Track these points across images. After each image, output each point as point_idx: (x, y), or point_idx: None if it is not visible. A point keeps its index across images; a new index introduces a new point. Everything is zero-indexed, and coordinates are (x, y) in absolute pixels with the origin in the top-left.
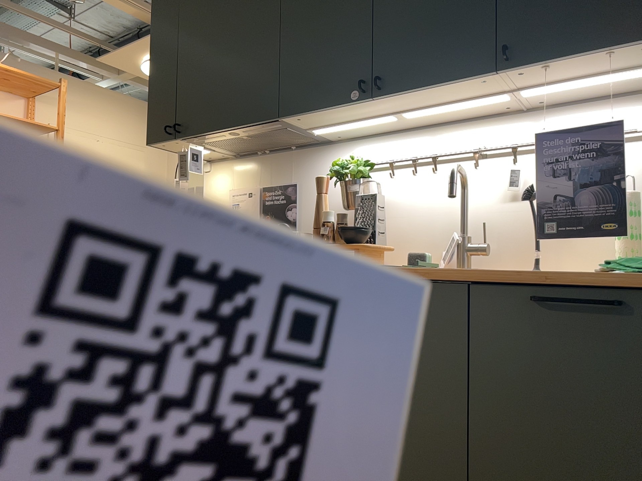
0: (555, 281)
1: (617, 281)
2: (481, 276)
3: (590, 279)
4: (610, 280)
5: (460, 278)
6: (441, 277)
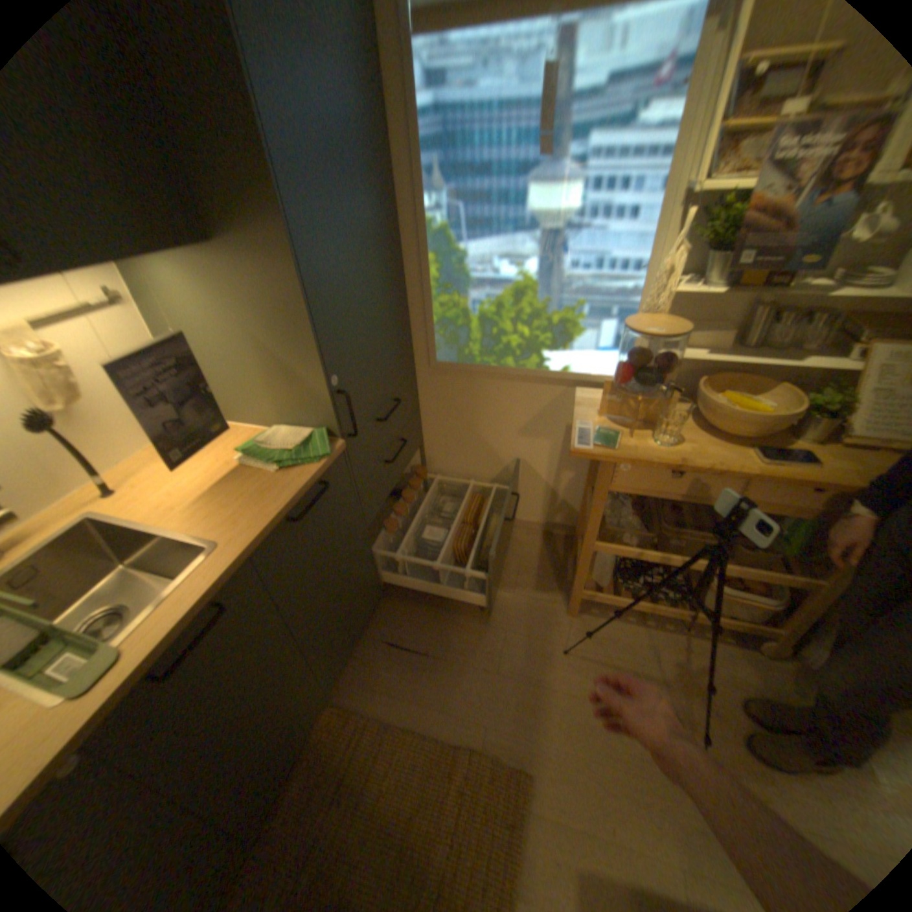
0: (296, 501)
1: (311, 474)
2: (259, 542)
3: (299, 483)
4: (318, 477)
5: (243, 559)
6: (227, 576)
